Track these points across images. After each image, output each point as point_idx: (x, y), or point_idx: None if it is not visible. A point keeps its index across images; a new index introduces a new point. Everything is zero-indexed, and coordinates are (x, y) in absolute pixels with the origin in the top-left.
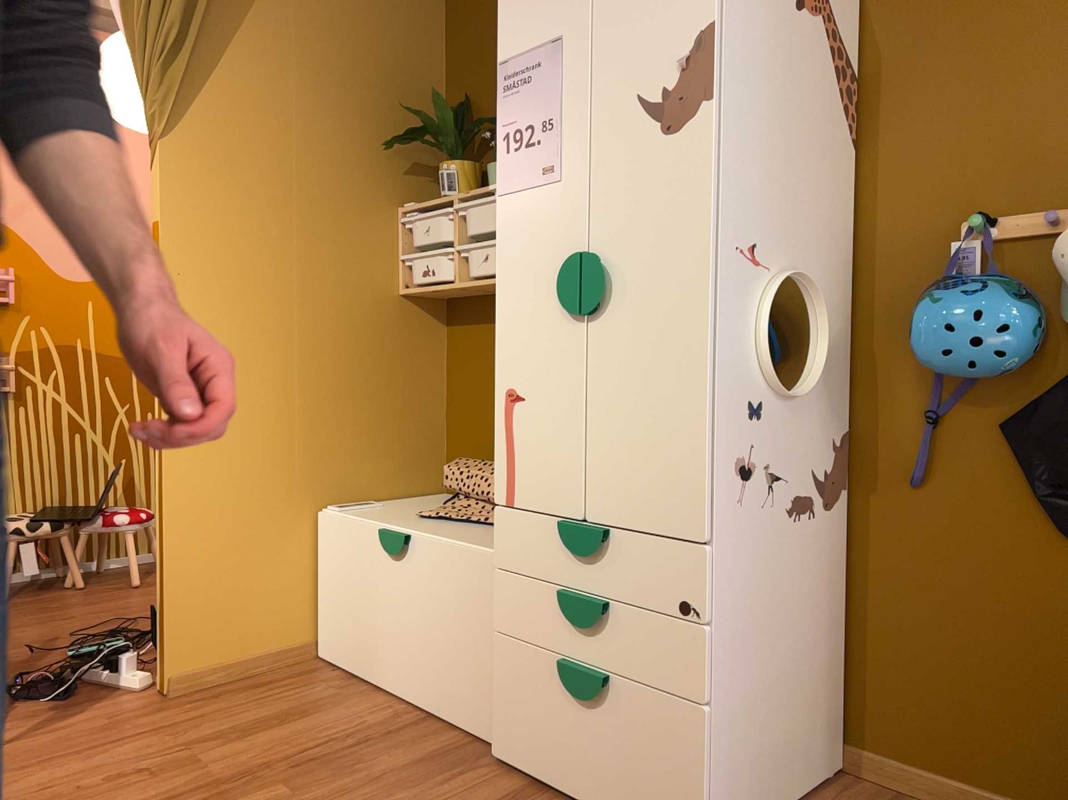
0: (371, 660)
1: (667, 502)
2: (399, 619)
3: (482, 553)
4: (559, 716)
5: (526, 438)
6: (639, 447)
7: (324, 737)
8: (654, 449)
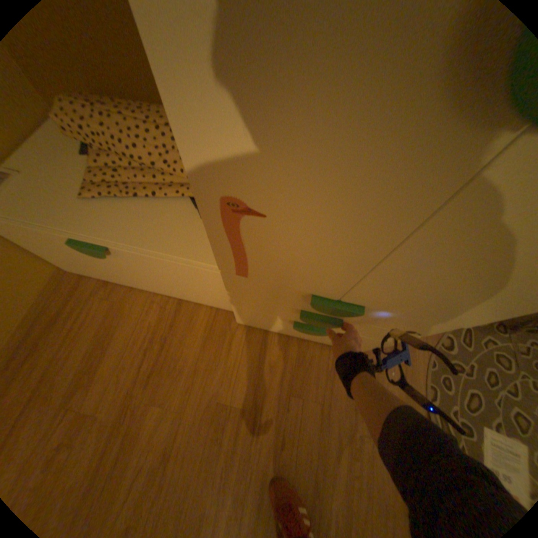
0: (117, 279)
1: (447, 312)
2: (130, 273)
3: (199, 265)
4: (287, 326)
5: (267, 246)
6: (451, 288)
7: (139, 349)
8: (471, 293)
